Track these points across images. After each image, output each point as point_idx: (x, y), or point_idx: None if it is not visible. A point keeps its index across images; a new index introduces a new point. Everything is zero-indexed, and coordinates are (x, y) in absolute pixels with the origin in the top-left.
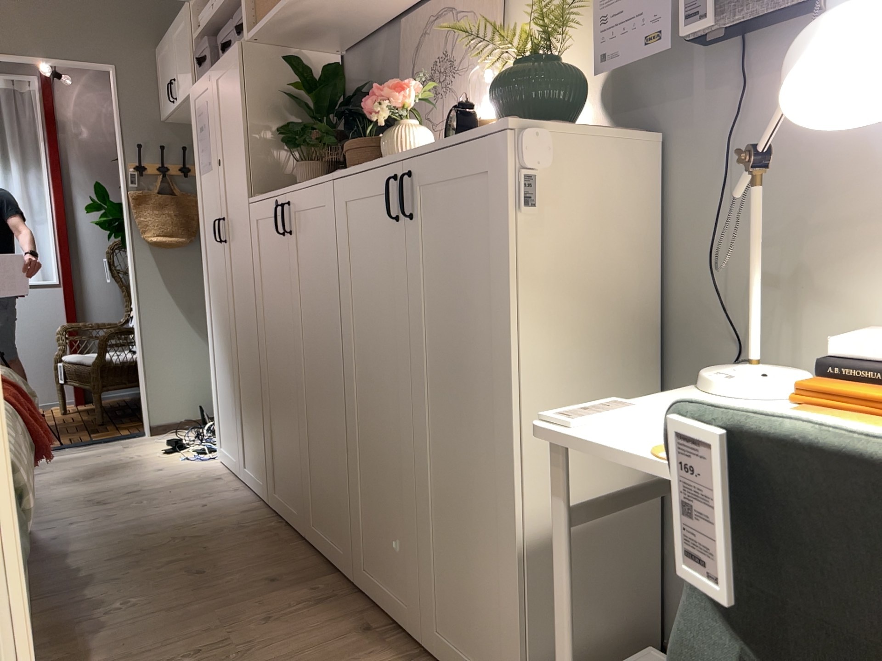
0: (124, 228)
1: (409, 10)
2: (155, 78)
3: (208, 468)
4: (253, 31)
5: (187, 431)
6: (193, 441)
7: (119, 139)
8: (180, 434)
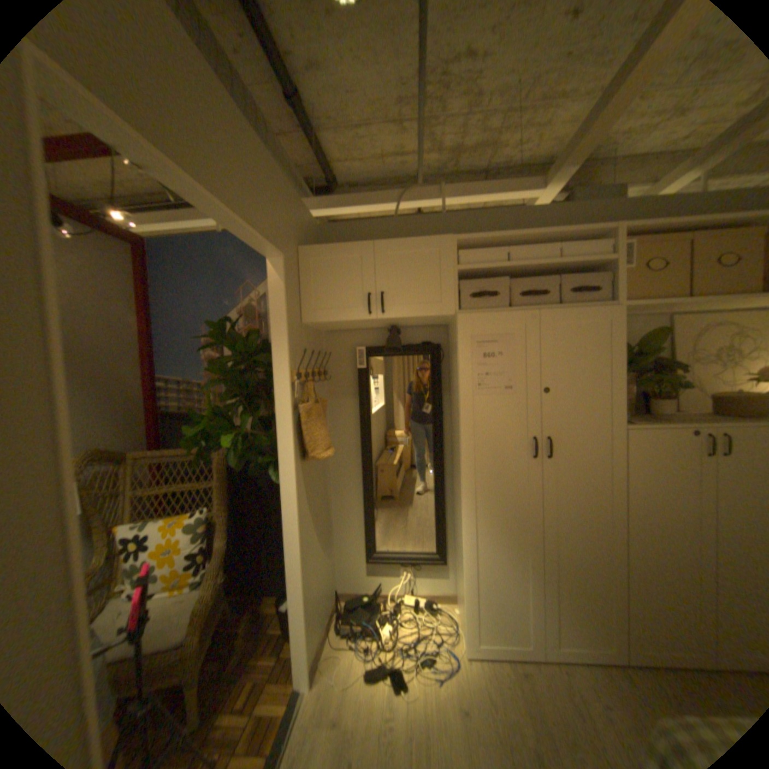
0: (278, 447)
1: (688, 314)
2: (299, 278)
3: (485, 675)
4: (643, 304)
5: (330, 656)
6: (375, 661)
7: (287, 342)
8: (333, 663)
